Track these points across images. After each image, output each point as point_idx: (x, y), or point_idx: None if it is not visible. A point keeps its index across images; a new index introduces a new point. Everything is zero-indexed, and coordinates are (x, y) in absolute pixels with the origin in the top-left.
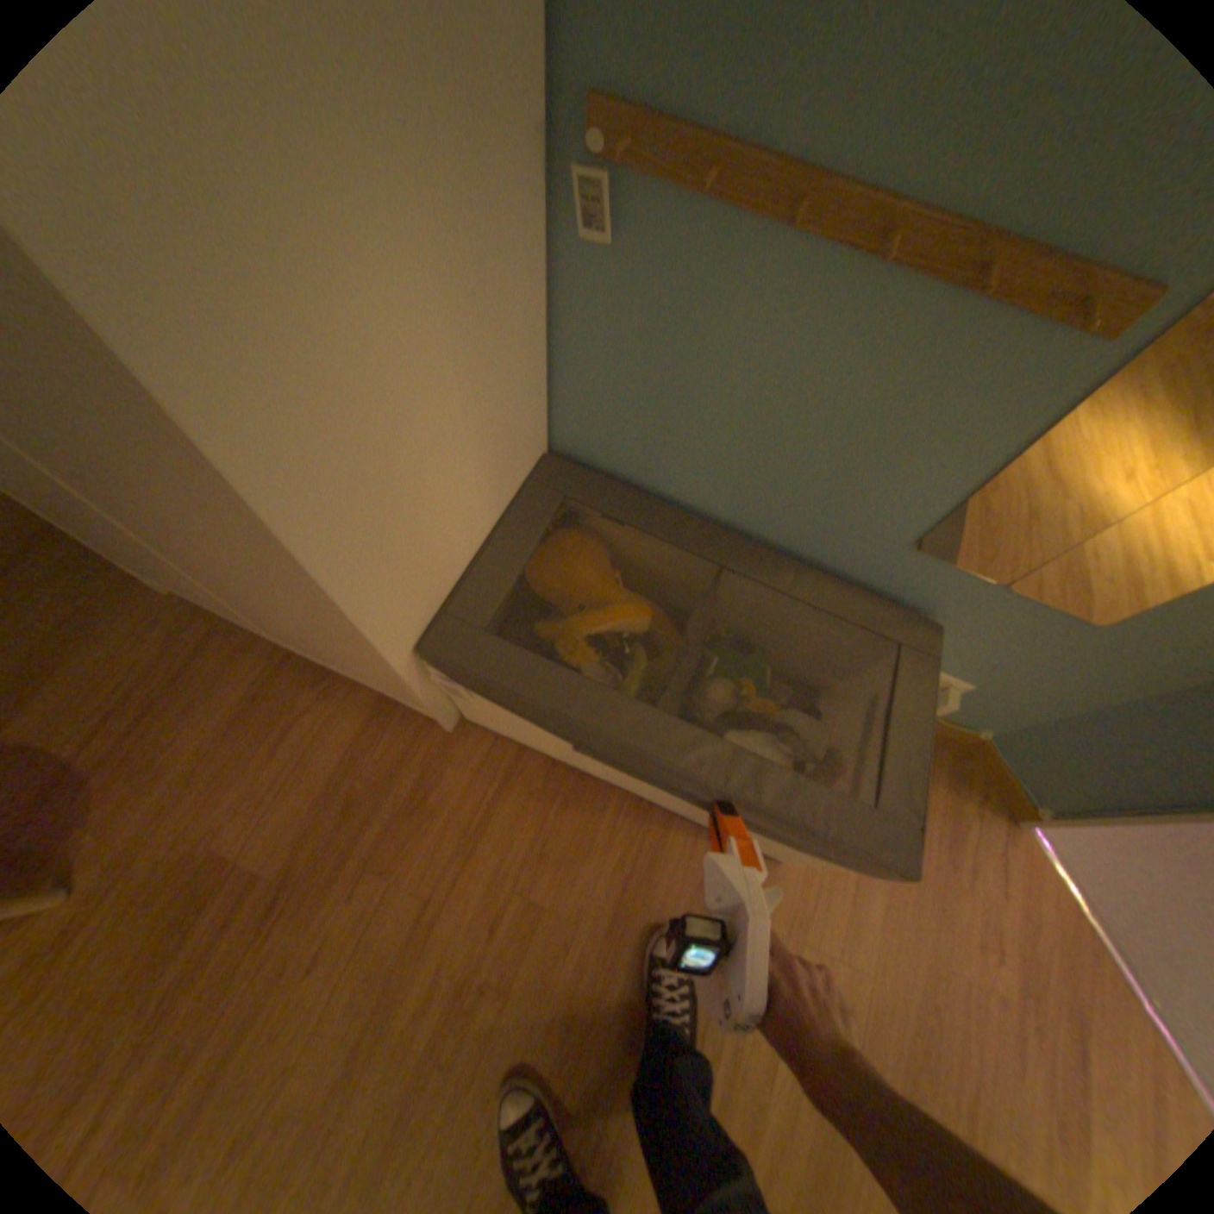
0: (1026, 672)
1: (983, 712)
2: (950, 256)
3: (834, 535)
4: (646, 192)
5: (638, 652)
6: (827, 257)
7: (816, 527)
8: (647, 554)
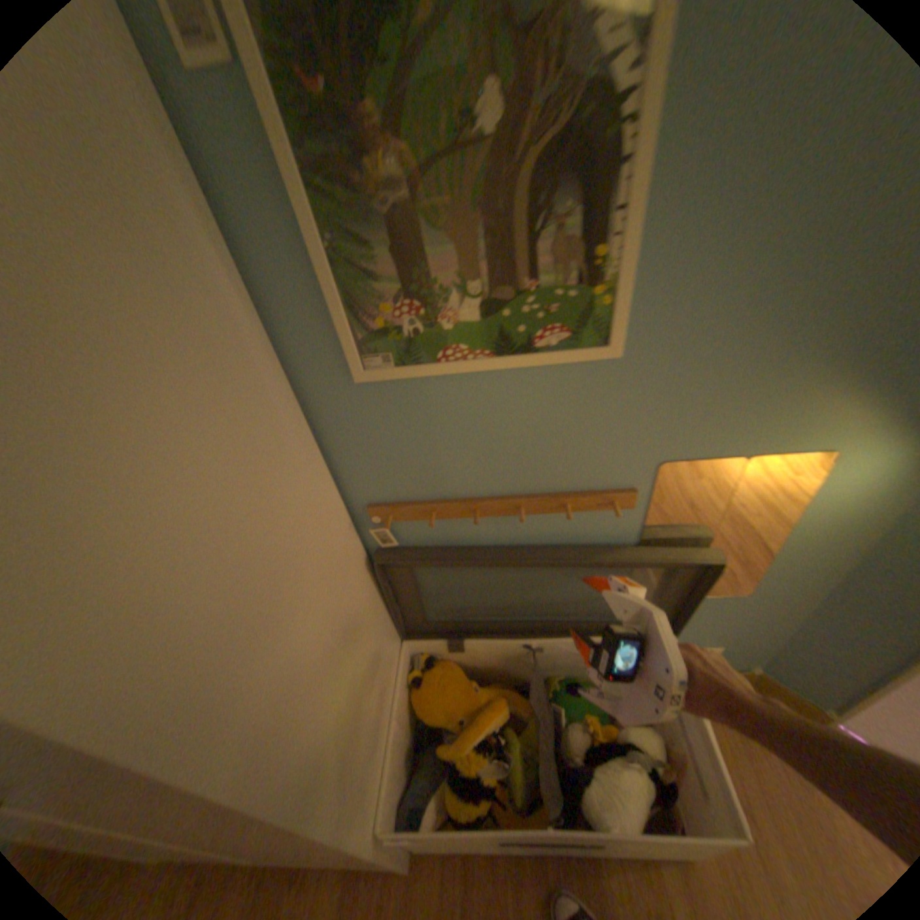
0: (740, 629)
1: (743, 658)
2: (548, 507)
3: (583, 607)
4: (407, 523)
5: (509, 745)
6: (499, 518)
7: (570, 607)
8: (486, 667)
